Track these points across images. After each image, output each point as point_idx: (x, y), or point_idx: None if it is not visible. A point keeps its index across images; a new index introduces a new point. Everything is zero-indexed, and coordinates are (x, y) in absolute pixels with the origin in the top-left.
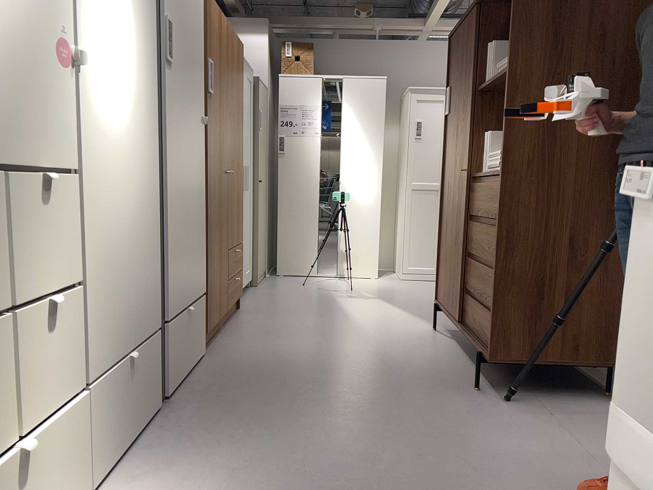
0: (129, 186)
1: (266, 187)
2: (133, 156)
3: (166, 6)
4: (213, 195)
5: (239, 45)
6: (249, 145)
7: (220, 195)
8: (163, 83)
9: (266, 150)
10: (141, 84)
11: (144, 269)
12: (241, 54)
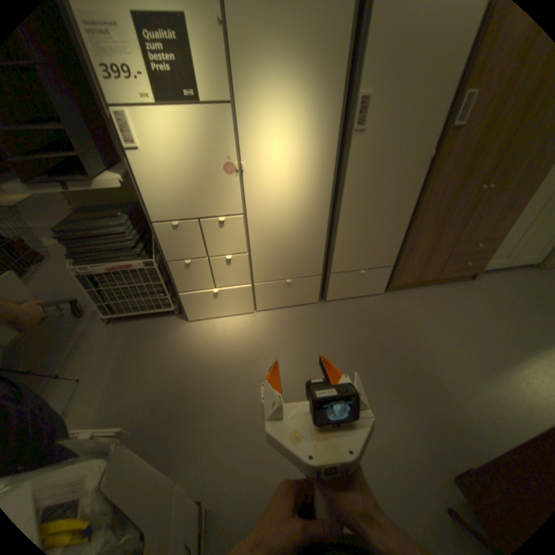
0: (294, 215)
1: None
2: (300, 200)
3: (368, 82)
4: (436, 208)
5: None
6: None
7: (454, 206)
8: (351, 147)
9: None
10: (314, 158)
11: (308, 250)
12: None
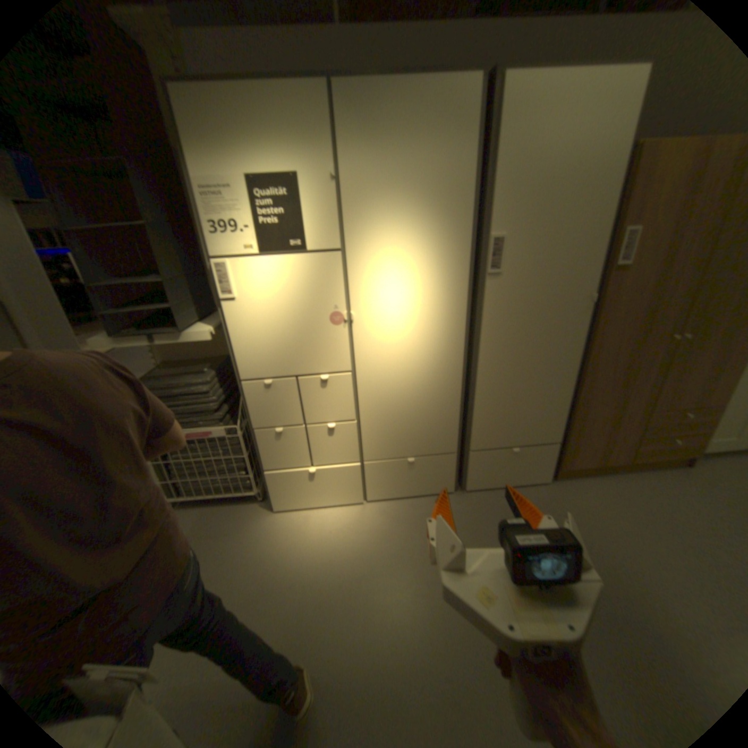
0: (415, 372)
1: None
2: (423, 354)
3: (500, 224)
4: (612, 365)
5: None
6: None
7: (637, 363)
8: (485, 292)
9: None
10: (439, 306)
11: (436, 418)
12: None
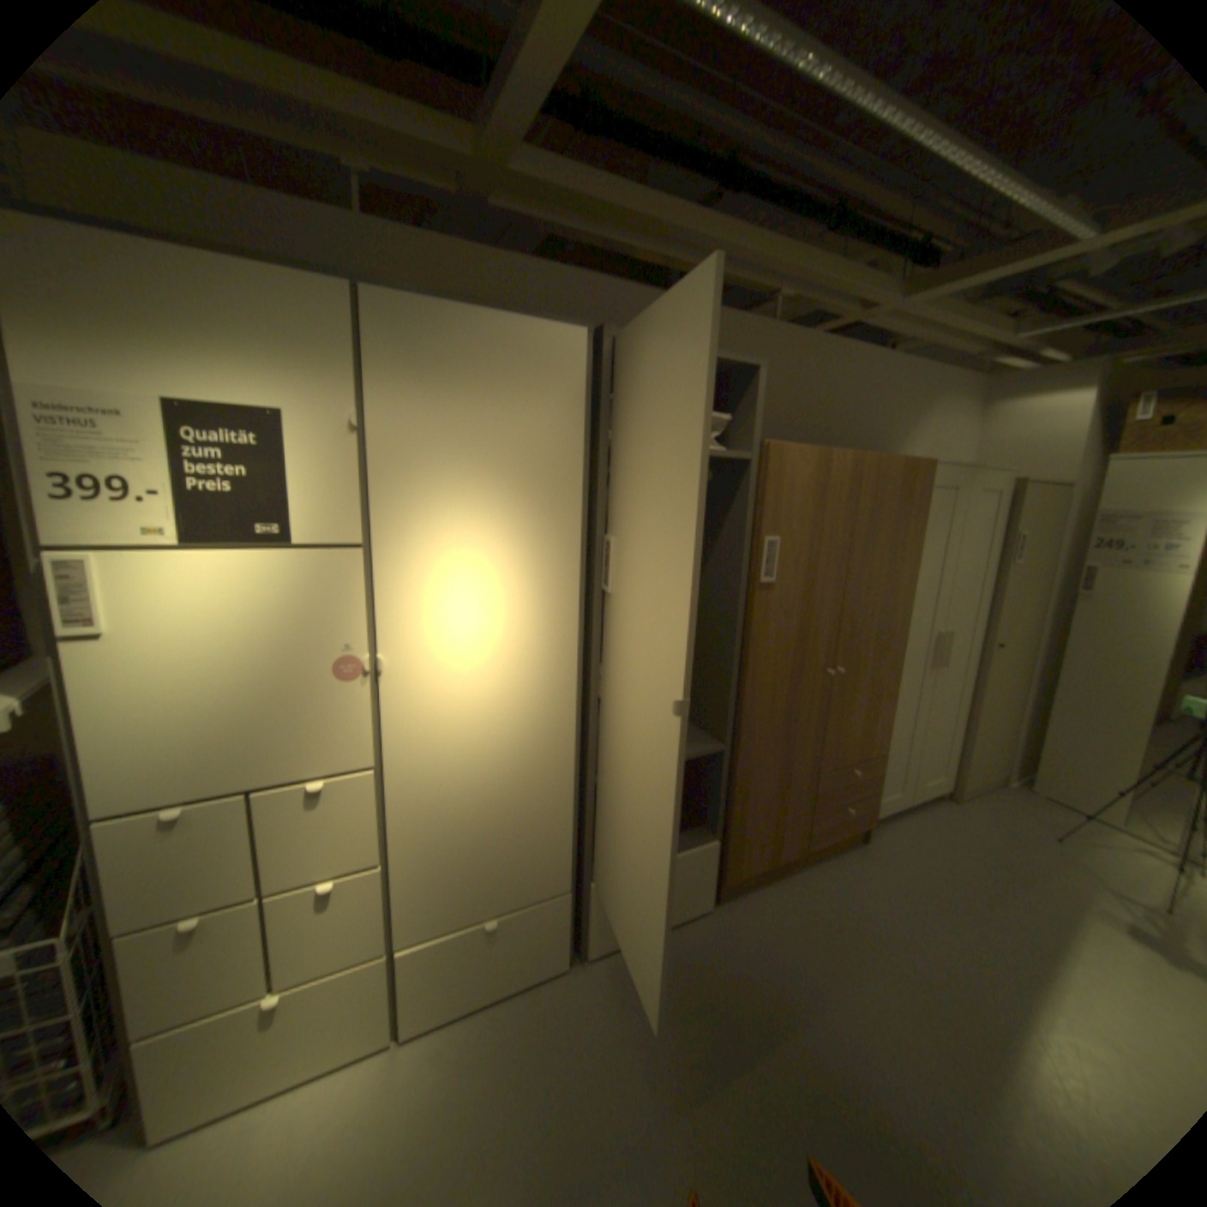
0: (499, 756)
1: (1033, 649)
2: (512, 723)
3: (620, 522)
4: (769, 714)
5: (916, 467)
6: (976, 594)
7: (795, 709)
8: (604, 618)
9: (1046, 590)
10: (537, 640)
11: (534, 834)
12: (921, 479)
